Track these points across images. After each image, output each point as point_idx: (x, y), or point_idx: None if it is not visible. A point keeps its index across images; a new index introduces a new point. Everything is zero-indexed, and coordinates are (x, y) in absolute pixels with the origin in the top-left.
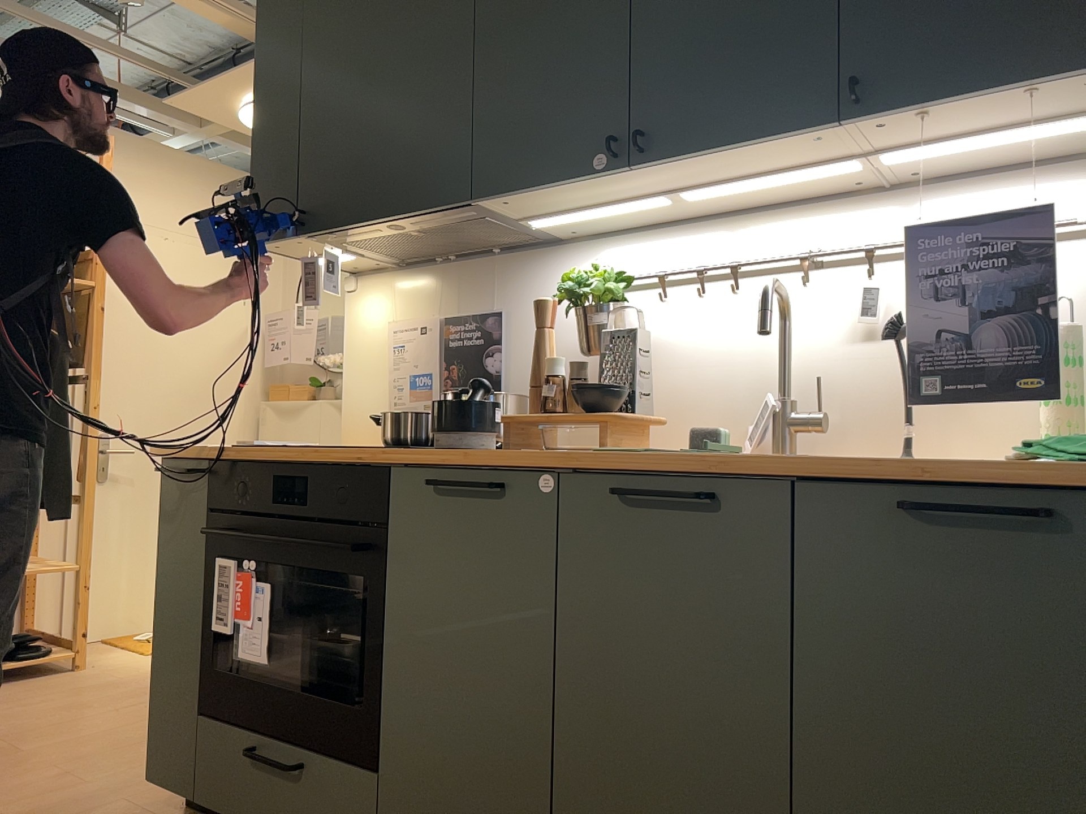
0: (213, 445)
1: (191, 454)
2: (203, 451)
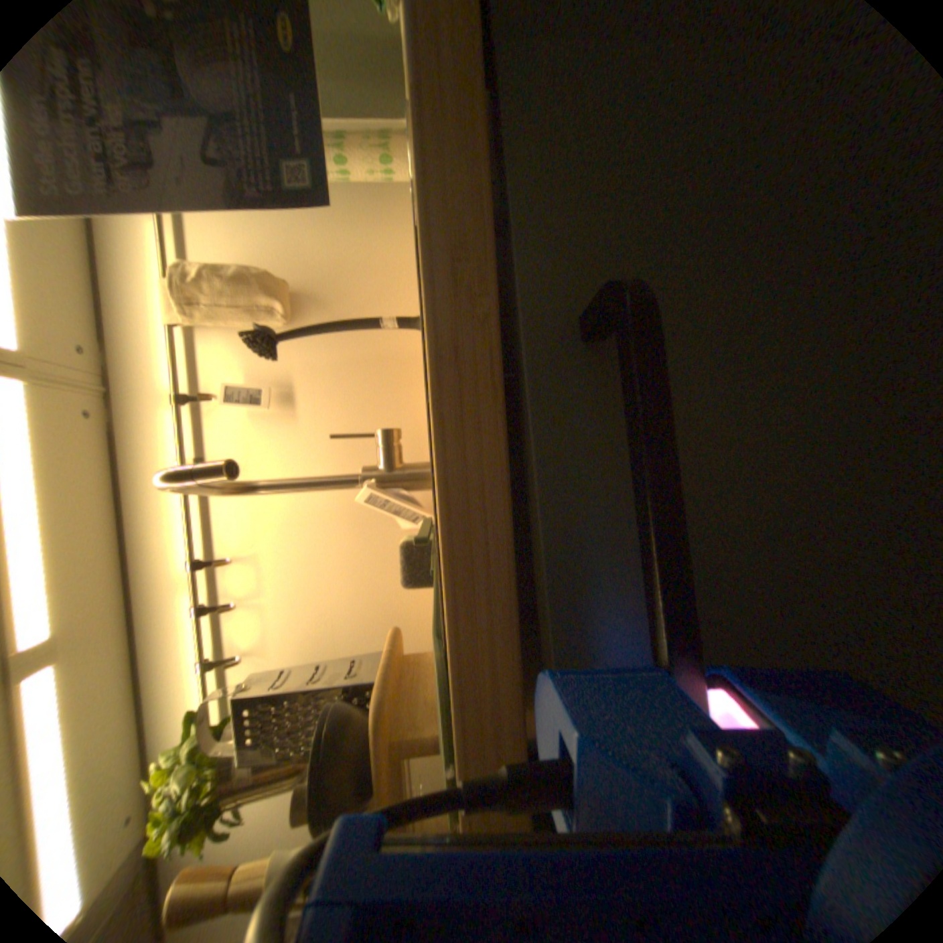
0: None
1: None
2: None
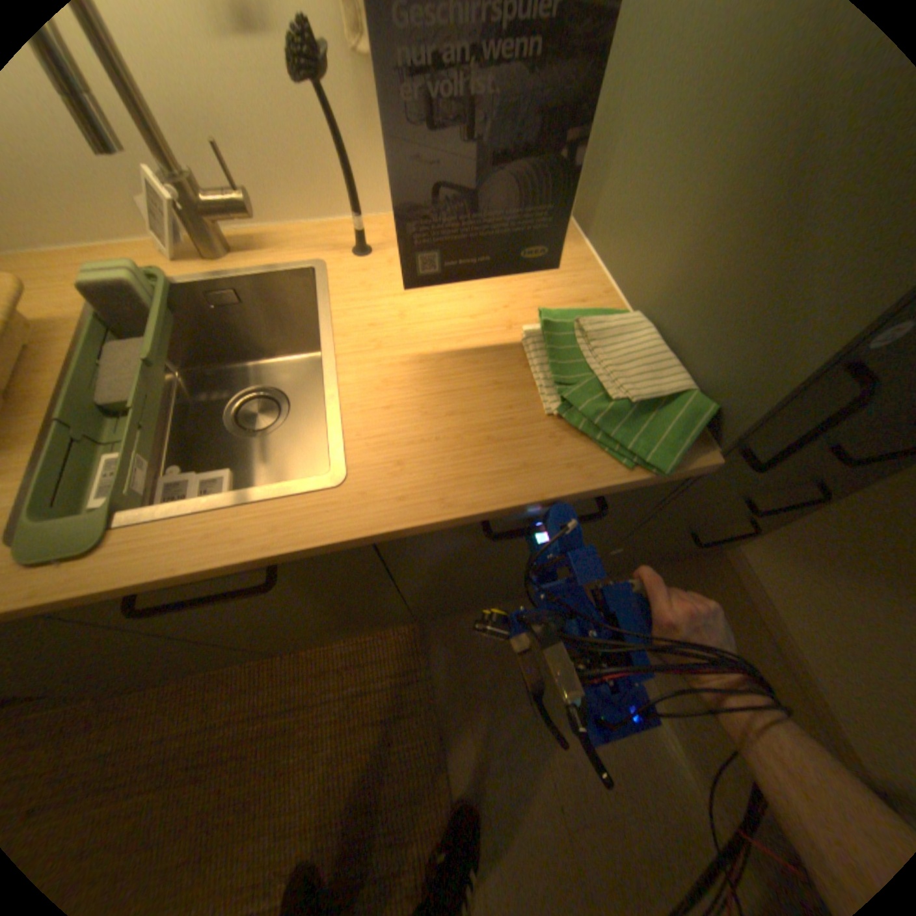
0: None
1: None
2: None
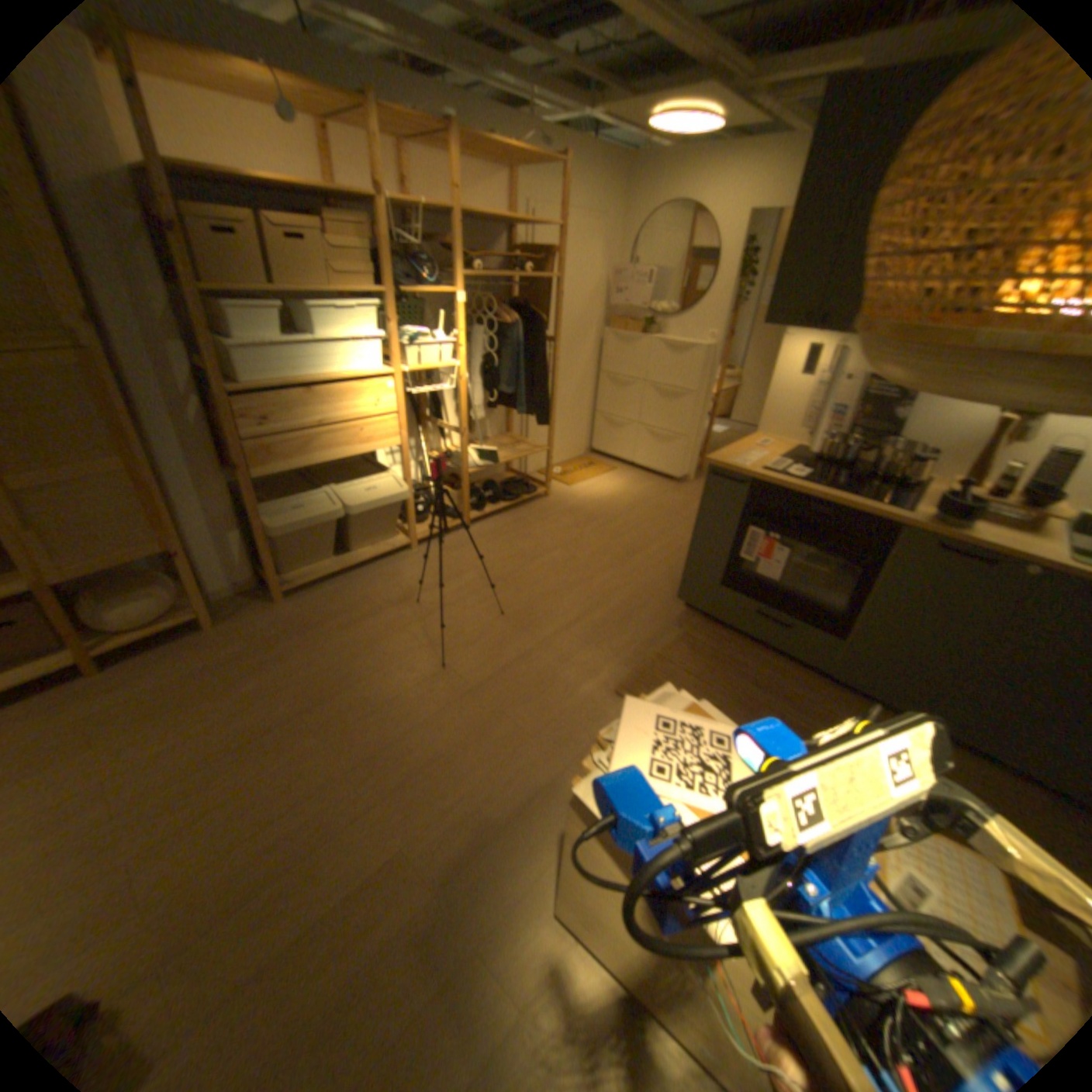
0: (744, 464)
1: (737, 471)
2: (748, 474)
